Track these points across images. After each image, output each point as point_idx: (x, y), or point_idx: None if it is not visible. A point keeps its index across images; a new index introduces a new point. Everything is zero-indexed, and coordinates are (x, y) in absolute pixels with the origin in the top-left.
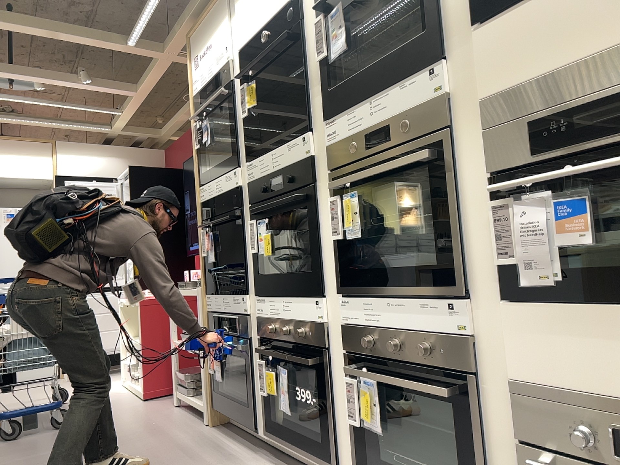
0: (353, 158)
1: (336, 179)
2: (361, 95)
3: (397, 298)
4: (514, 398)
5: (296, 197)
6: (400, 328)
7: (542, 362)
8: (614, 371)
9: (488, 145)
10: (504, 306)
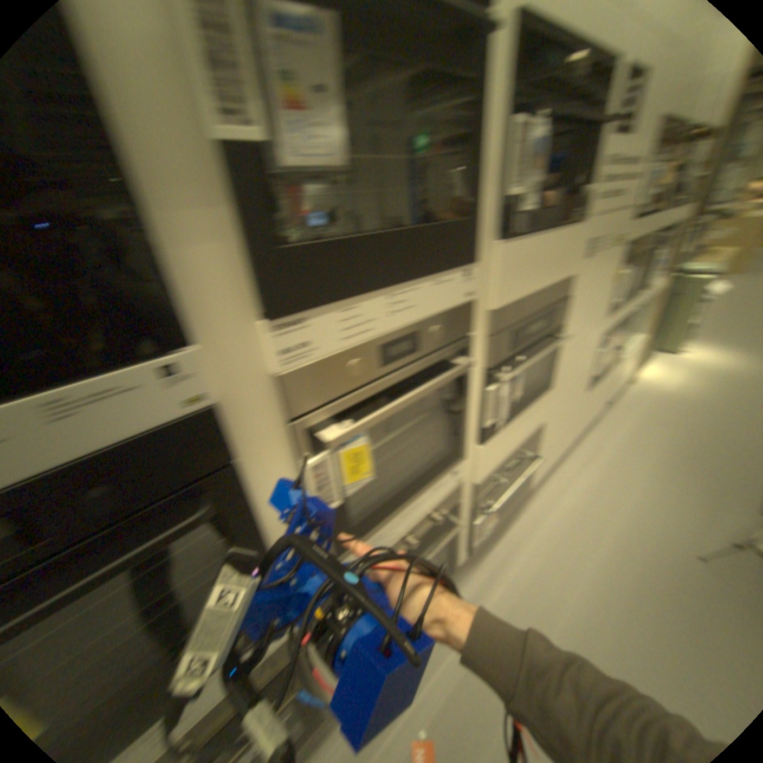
0: (357, 384)
1: (320, 426)
2: (375, 279)
3: (412, 503)
4: (479, 492)
5: (211, 514)
6: (413, 524)
7: (492, 464)
8: (512, 446)
9: (496, 348)
10: (483, 449)
